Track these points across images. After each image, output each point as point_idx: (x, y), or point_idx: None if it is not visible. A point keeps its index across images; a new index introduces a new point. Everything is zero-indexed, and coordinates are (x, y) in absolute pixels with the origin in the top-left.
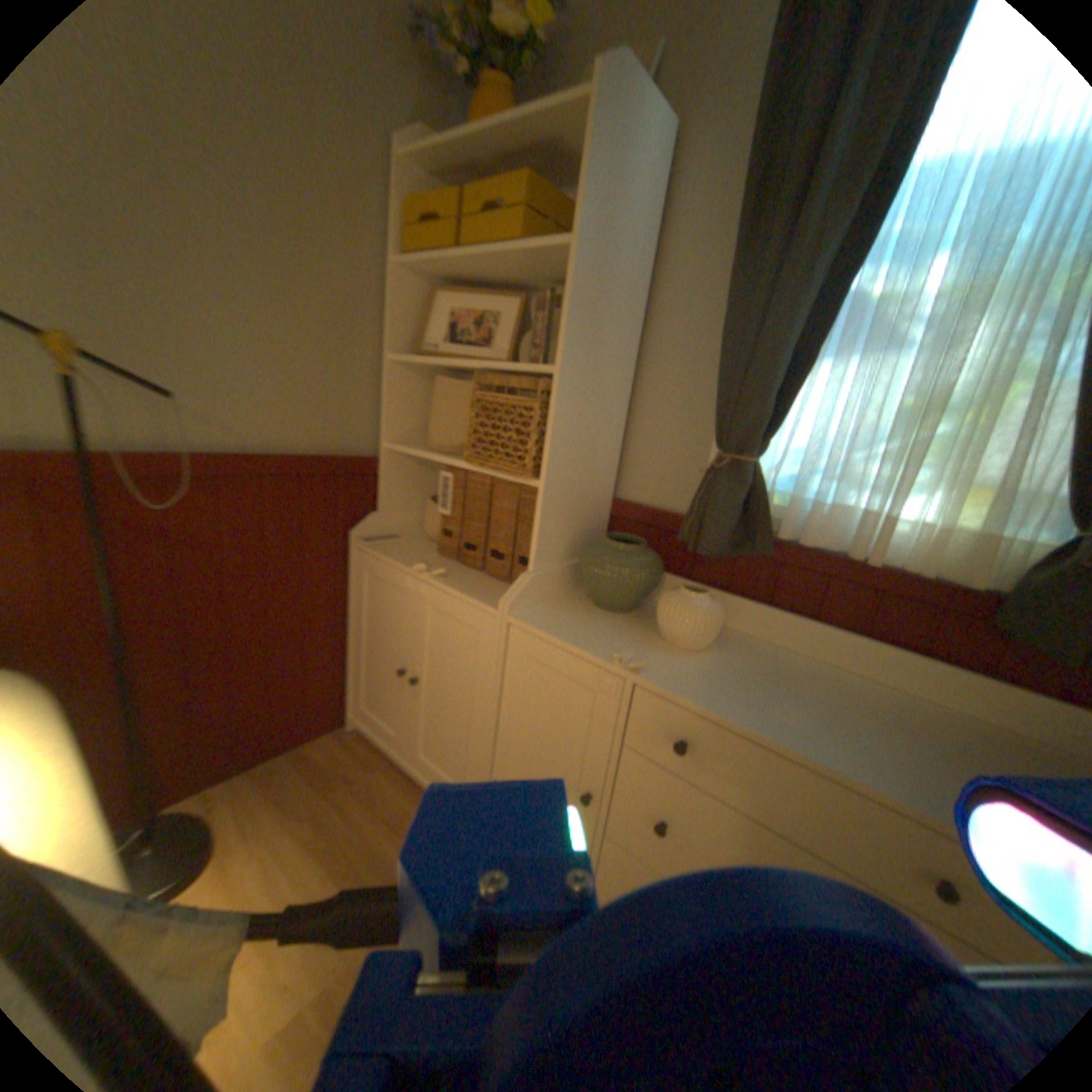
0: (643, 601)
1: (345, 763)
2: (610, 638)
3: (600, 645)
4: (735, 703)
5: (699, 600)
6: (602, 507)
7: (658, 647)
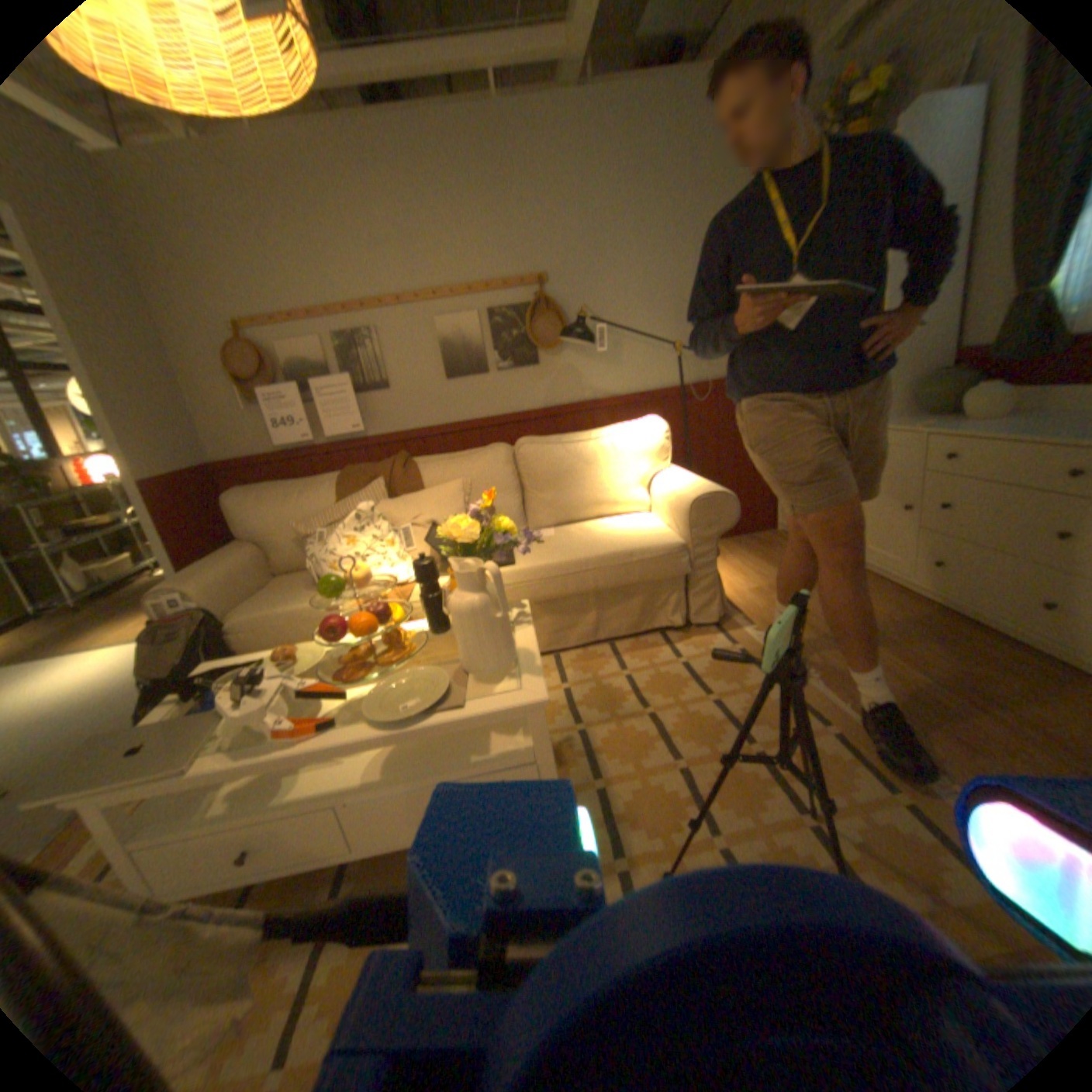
0: (963, 404)
1: (777, 539)
2: (924, 422)
3: (914, 424)
4: (986, 428)
5: (986, 387)
6: (943, 356)
7: (957, 421)
